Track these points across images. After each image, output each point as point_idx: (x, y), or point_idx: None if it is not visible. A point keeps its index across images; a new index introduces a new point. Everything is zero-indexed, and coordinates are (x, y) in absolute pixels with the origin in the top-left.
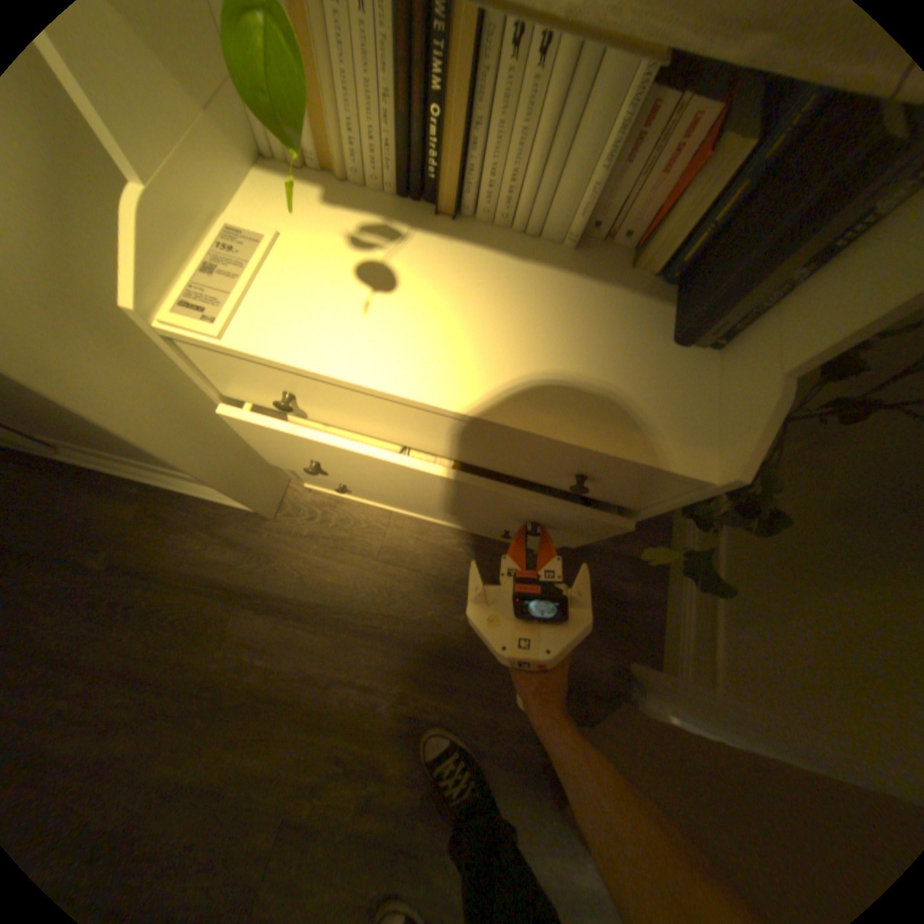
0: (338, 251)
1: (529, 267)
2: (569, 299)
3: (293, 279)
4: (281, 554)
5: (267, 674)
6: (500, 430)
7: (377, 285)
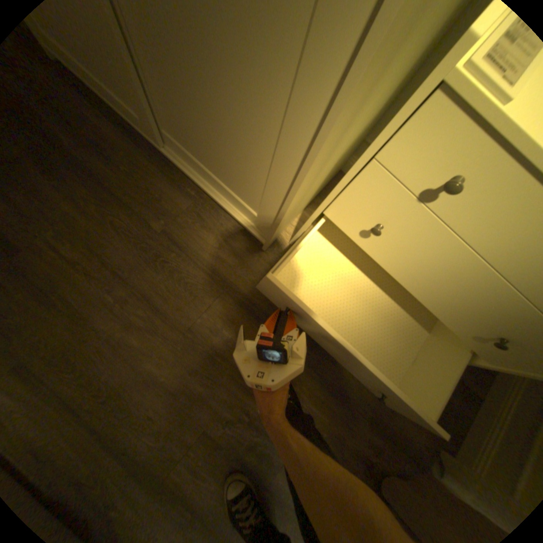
0: None
1: None
2: None
3: None
4: (261, 274)
5: (227, 341)
6: None
7: None
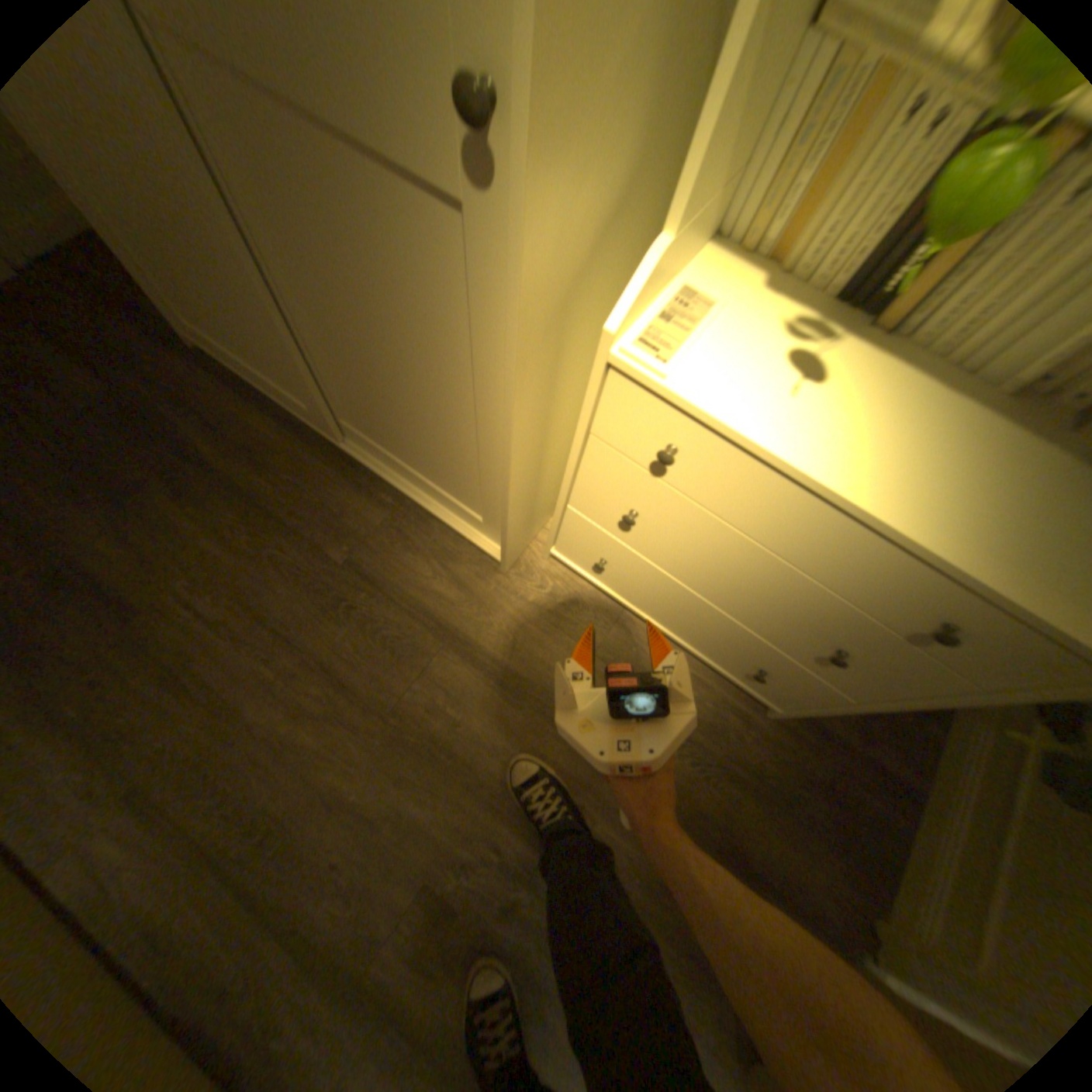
0: (775, 333)
1: (960, 398)
2: (999, 442)
3: (731, 346)
4: (502, 610)
5: (455, 725)
6: (900, 545)
7: (806, 373)
